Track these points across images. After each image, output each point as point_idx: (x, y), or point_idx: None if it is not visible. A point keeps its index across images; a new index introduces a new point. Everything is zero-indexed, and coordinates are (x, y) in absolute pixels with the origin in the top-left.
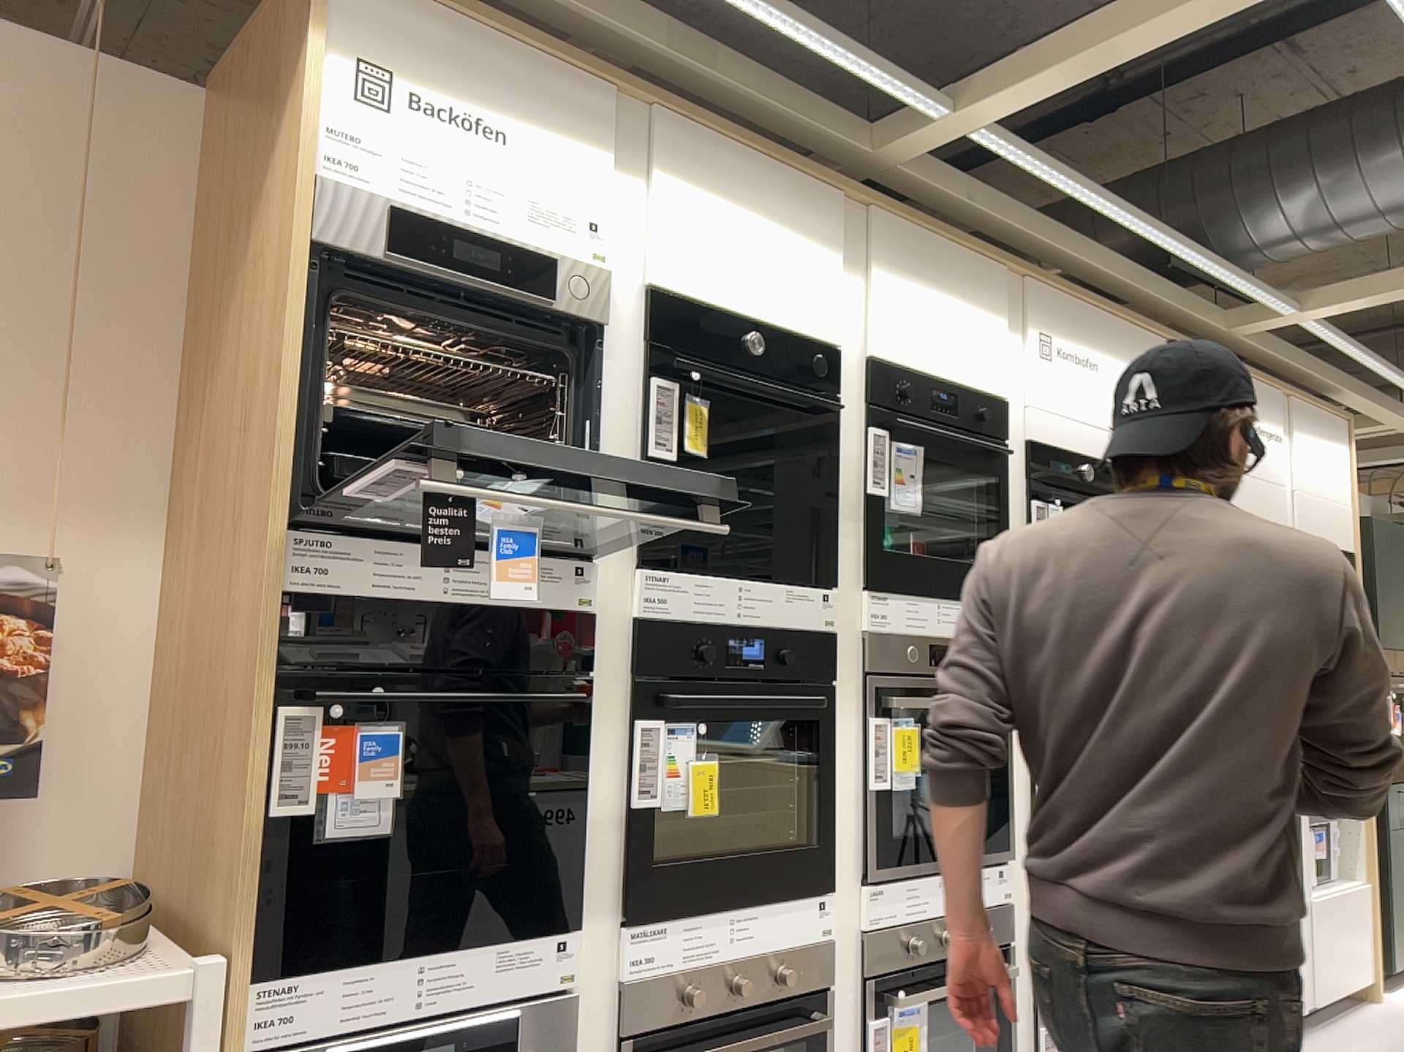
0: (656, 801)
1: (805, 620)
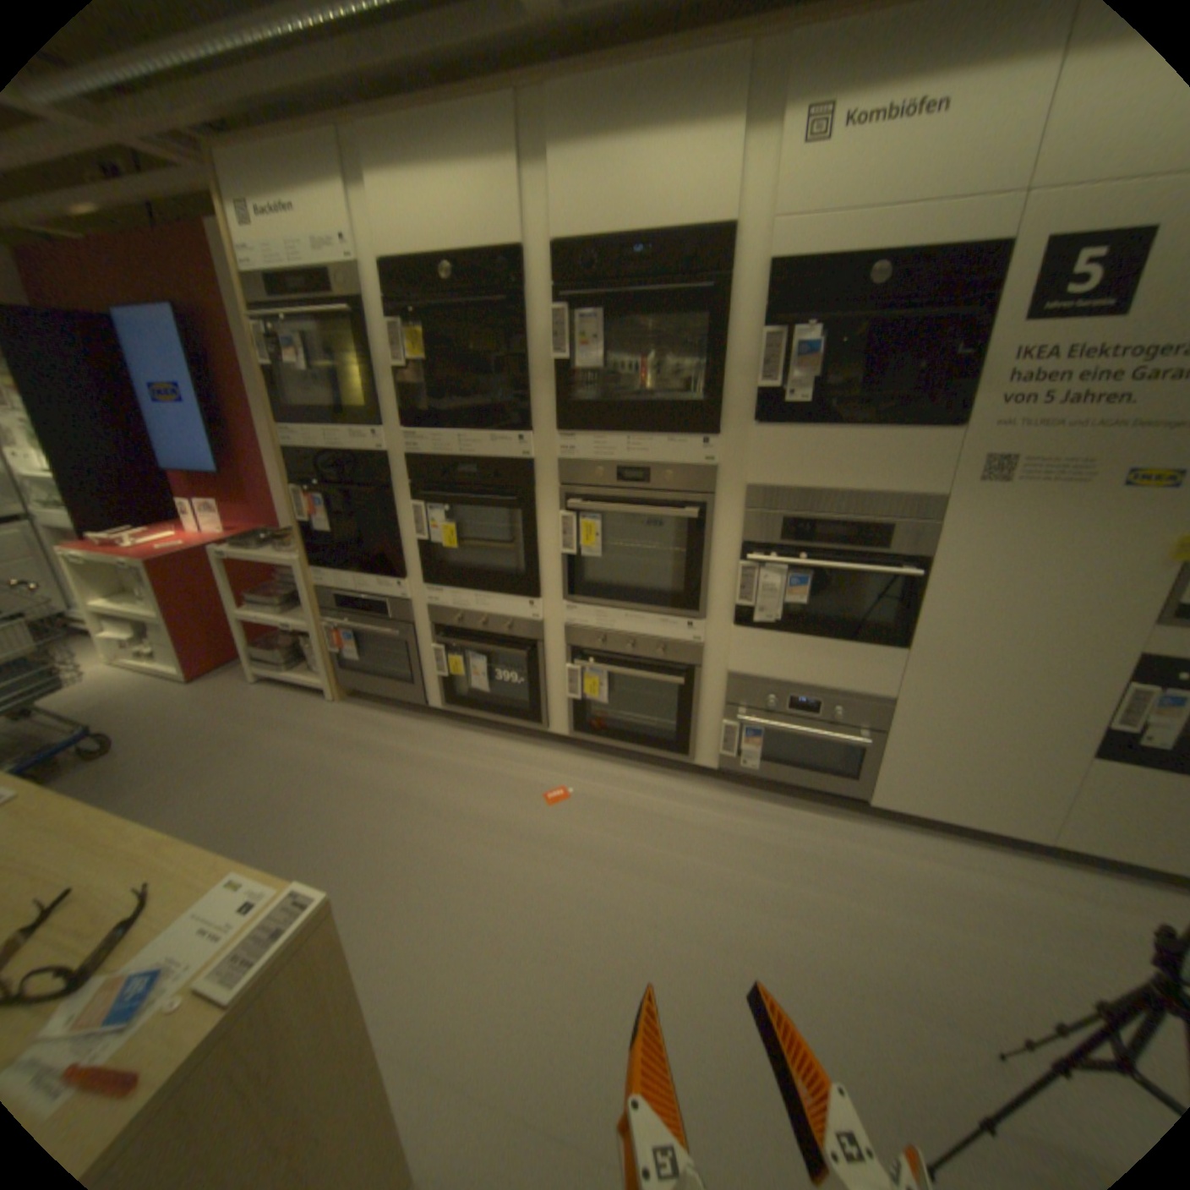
0: (428, 544)
1: (508, 456)
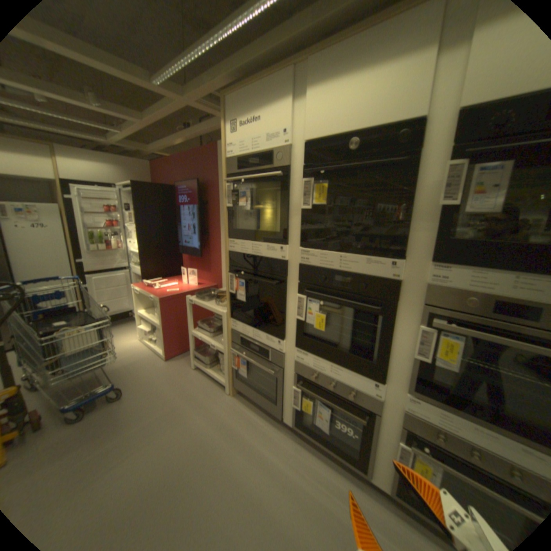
0: (304, 322)
1: (380, 274)
